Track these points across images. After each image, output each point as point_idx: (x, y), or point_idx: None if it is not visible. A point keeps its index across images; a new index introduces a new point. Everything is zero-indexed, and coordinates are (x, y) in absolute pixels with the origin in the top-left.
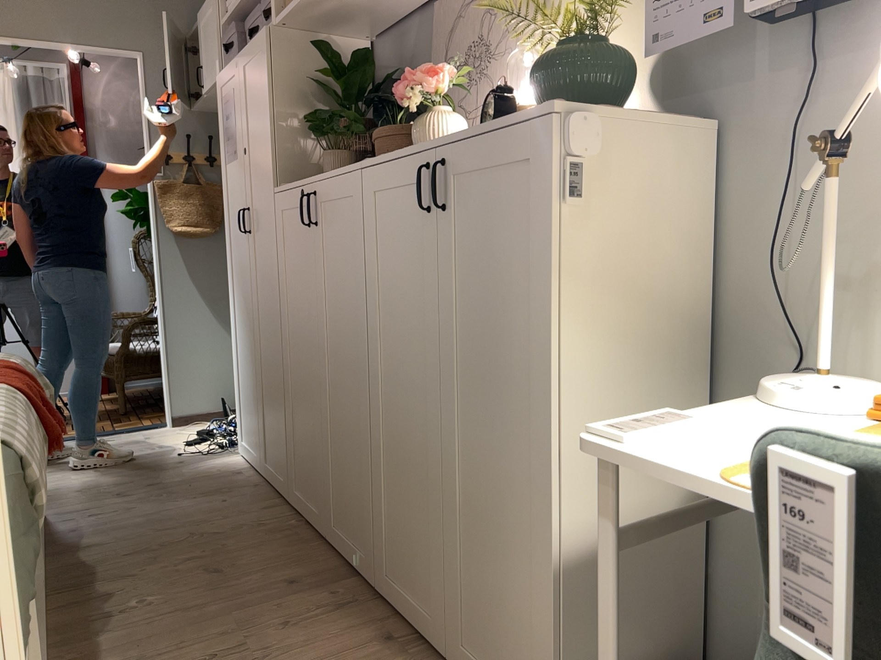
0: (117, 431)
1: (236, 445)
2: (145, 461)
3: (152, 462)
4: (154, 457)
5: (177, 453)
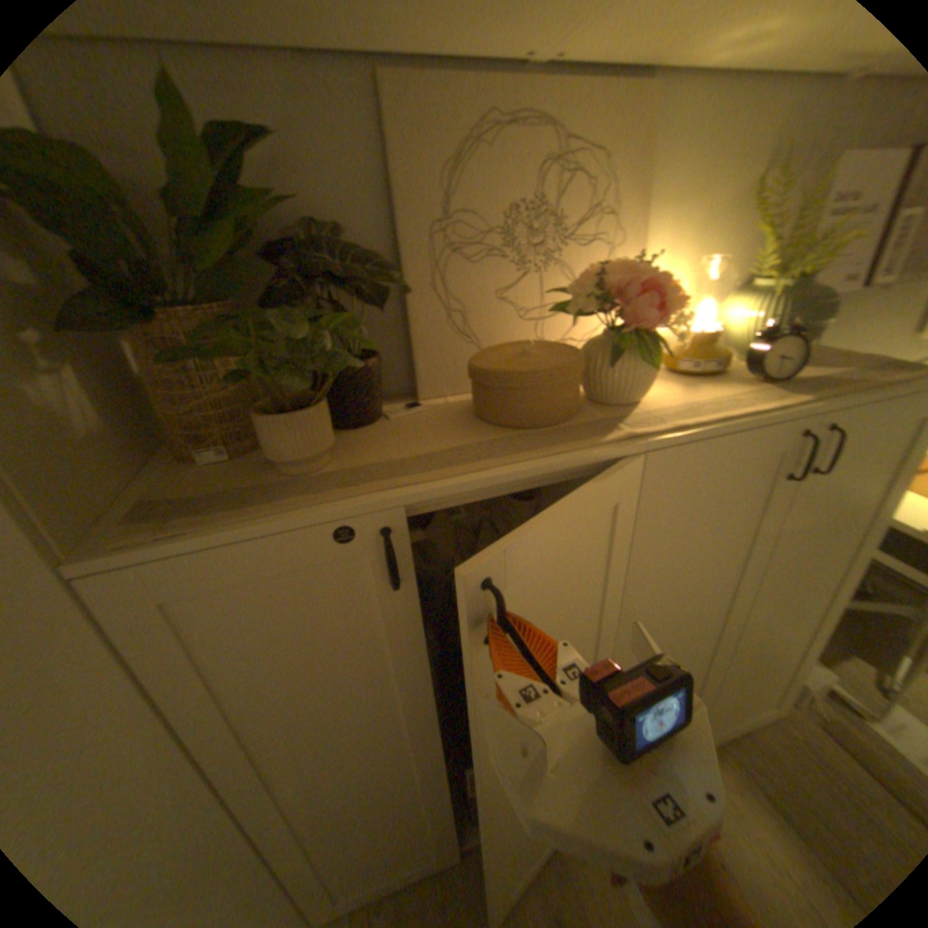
0: None
1: None
2: None
3: None
4: None
5: None
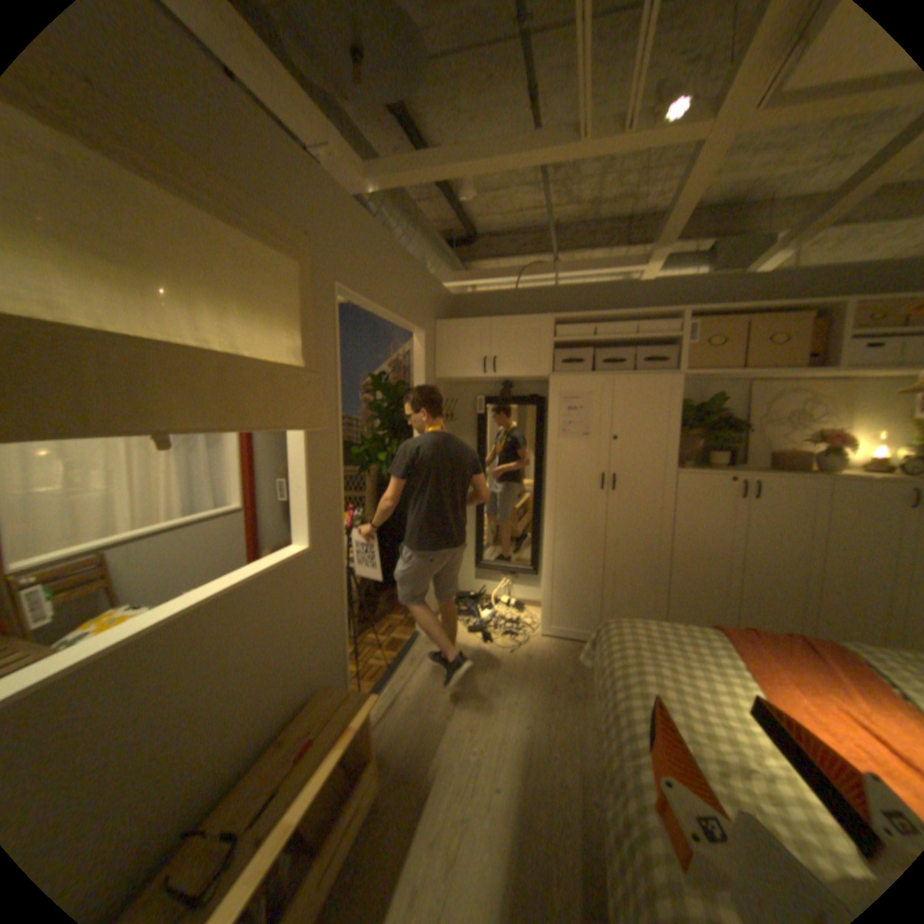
0: (402, 655)
1: (518, 632)
2: (505, 668)
3: (513, 667)
4: (502, 664)
5: (503, 653)
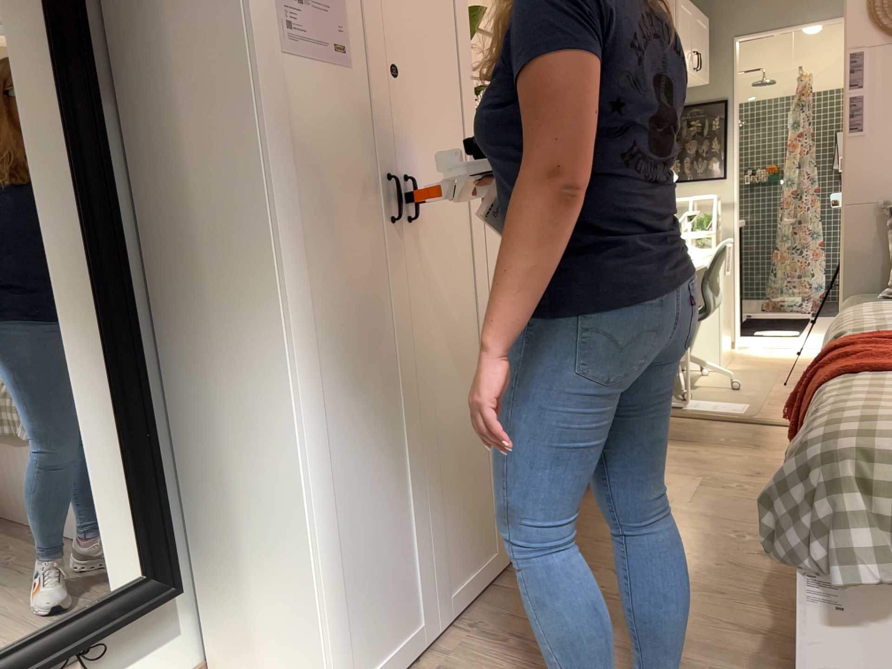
0: None
1: None
2: None
3: None
4: None
5: None
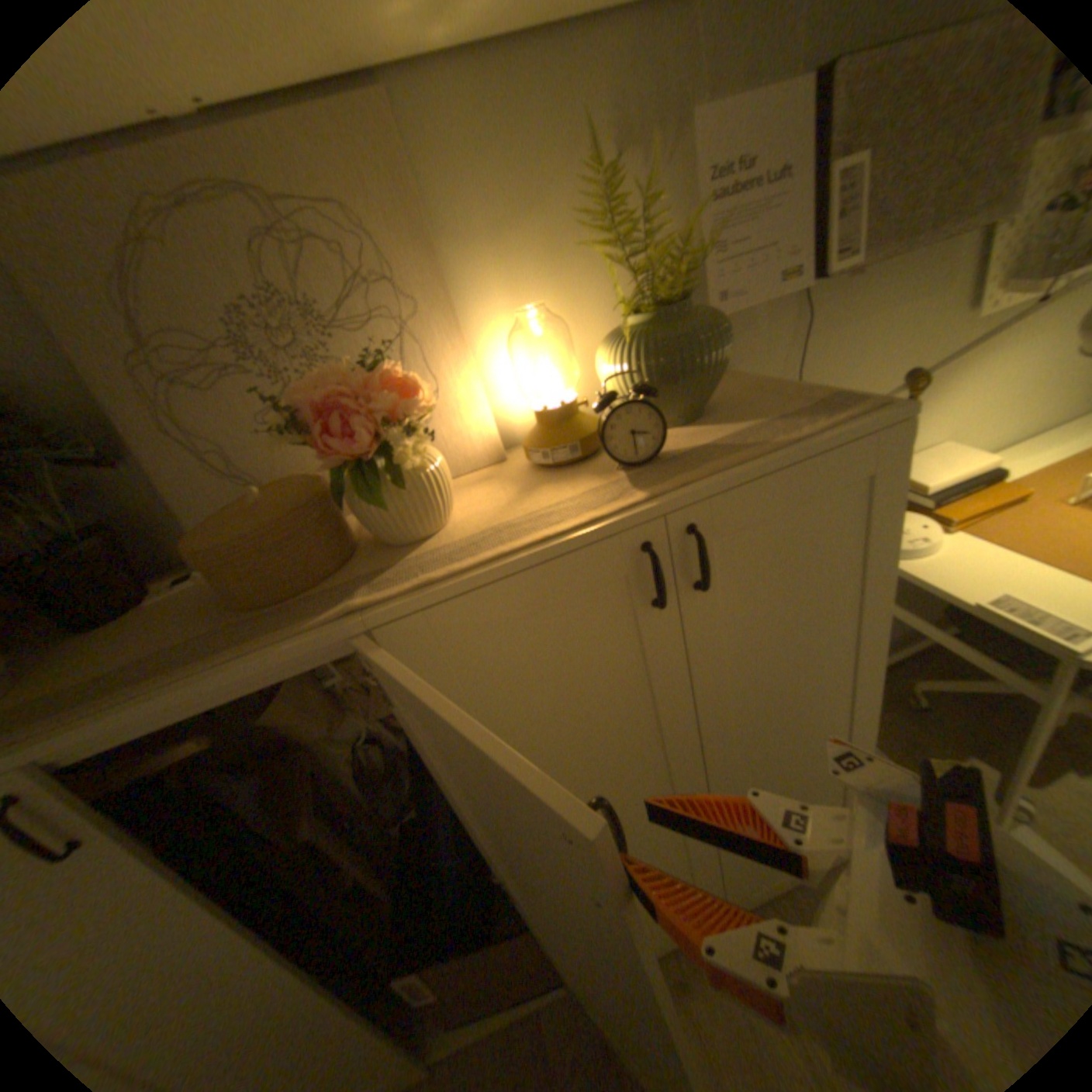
0: None
1: None
2: None
3: None
4: None
5: None
